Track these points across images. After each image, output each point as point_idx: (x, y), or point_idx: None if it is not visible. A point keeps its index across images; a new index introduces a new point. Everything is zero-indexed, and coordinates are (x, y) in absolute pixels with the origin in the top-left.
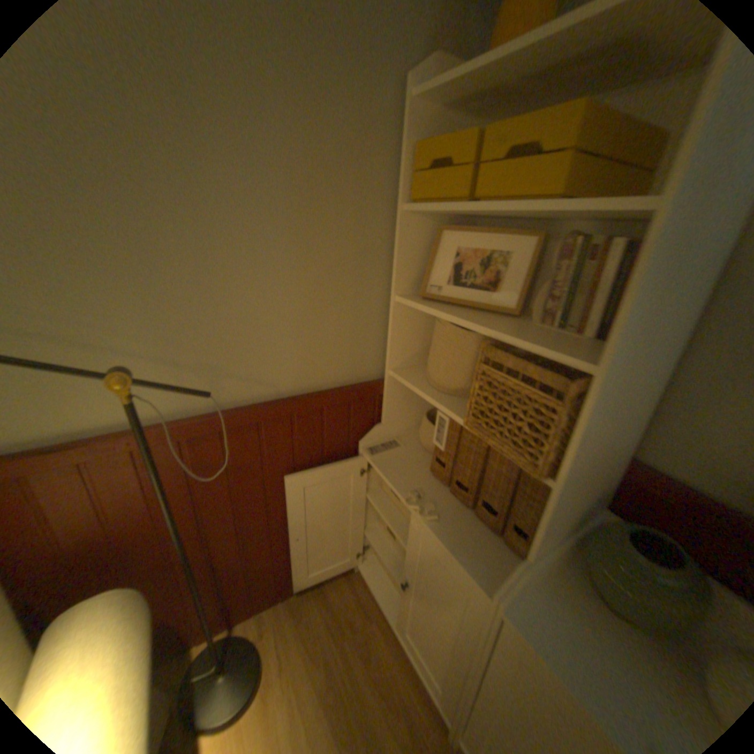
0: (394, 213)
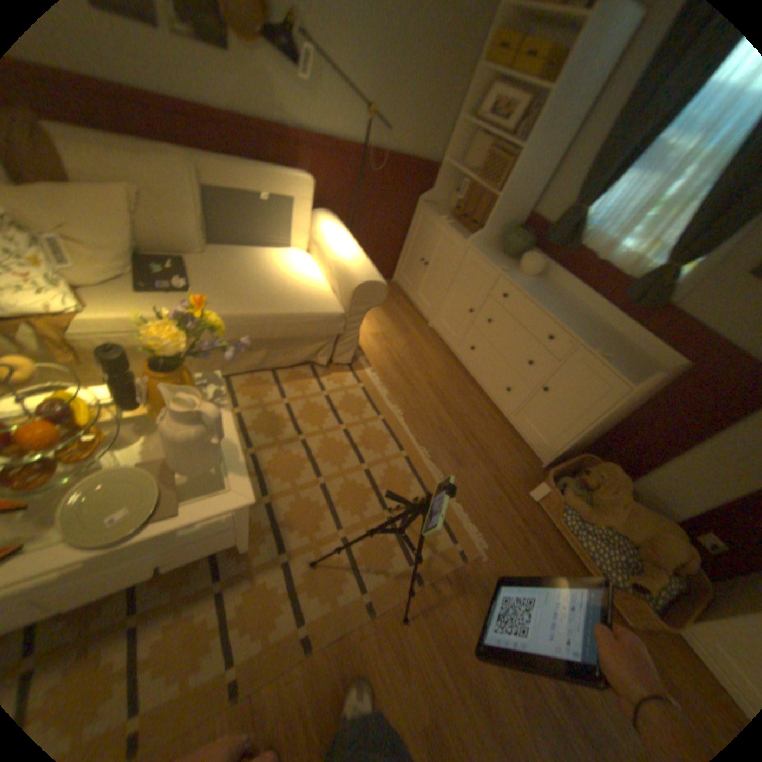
0: (473, 68)
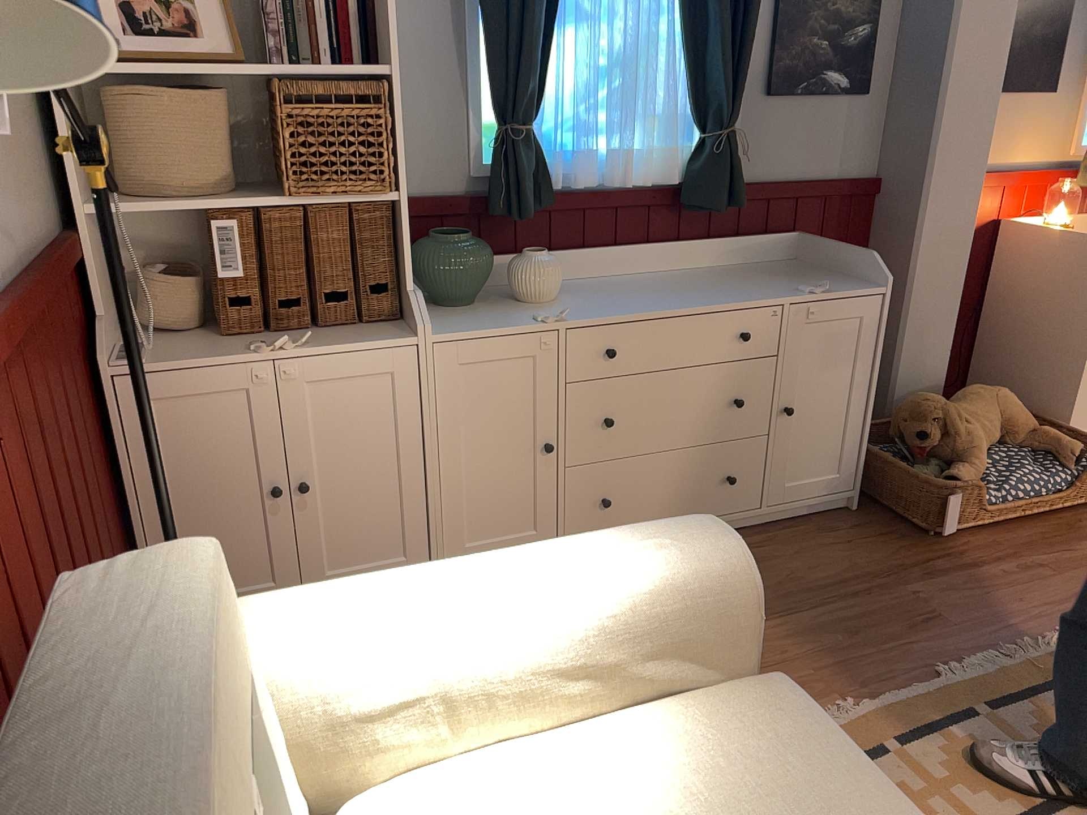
0: None
